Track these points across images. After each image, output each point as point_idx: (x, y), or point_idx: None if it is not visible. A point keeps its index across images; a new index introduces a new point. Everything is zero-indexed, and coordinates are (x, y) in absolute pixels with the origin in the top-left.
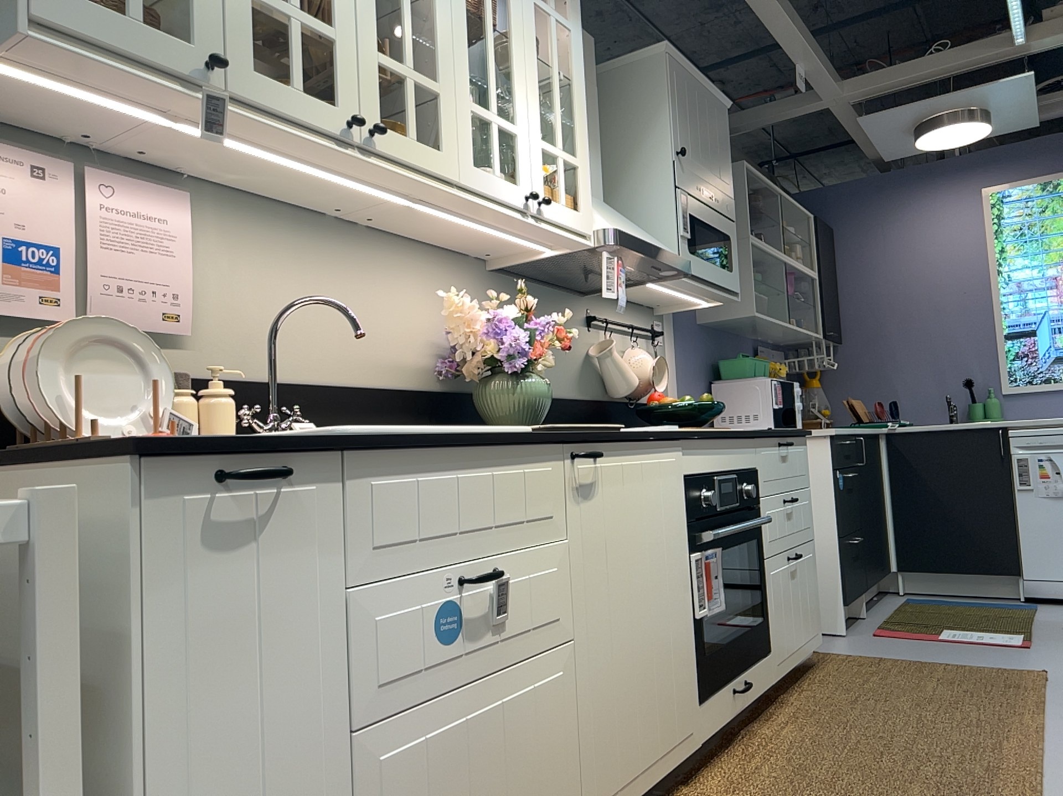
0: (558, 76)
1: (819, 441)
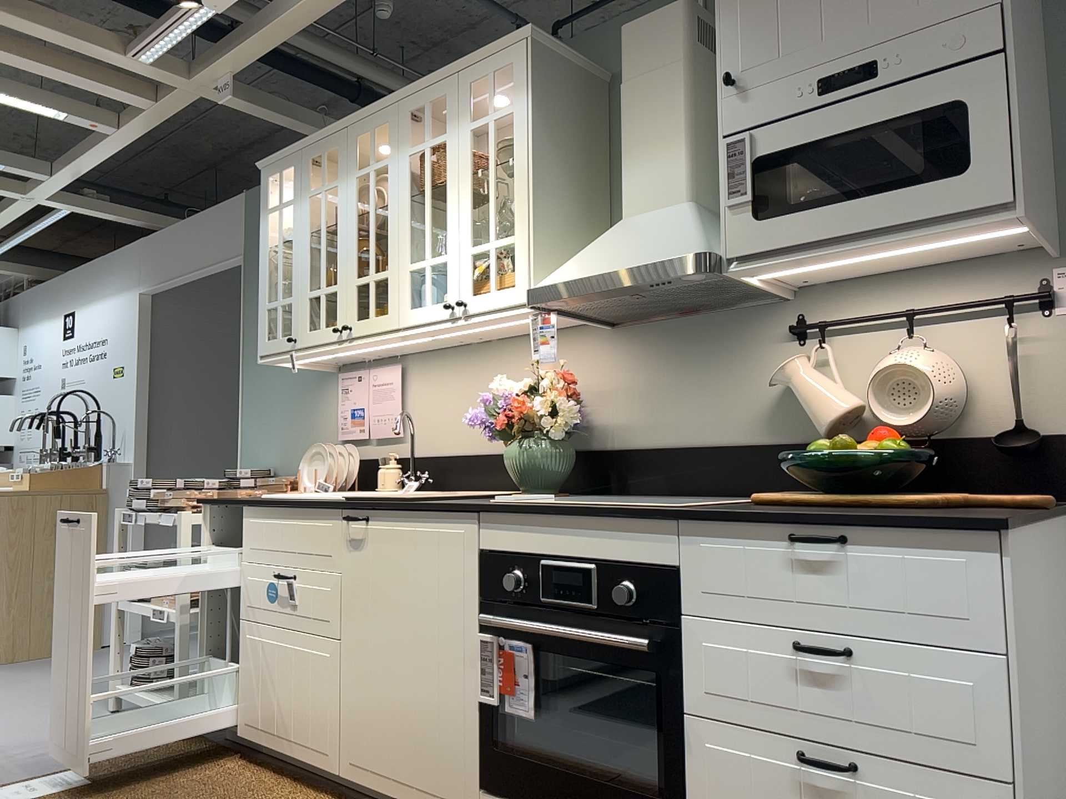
0: (493, 172)
1: None
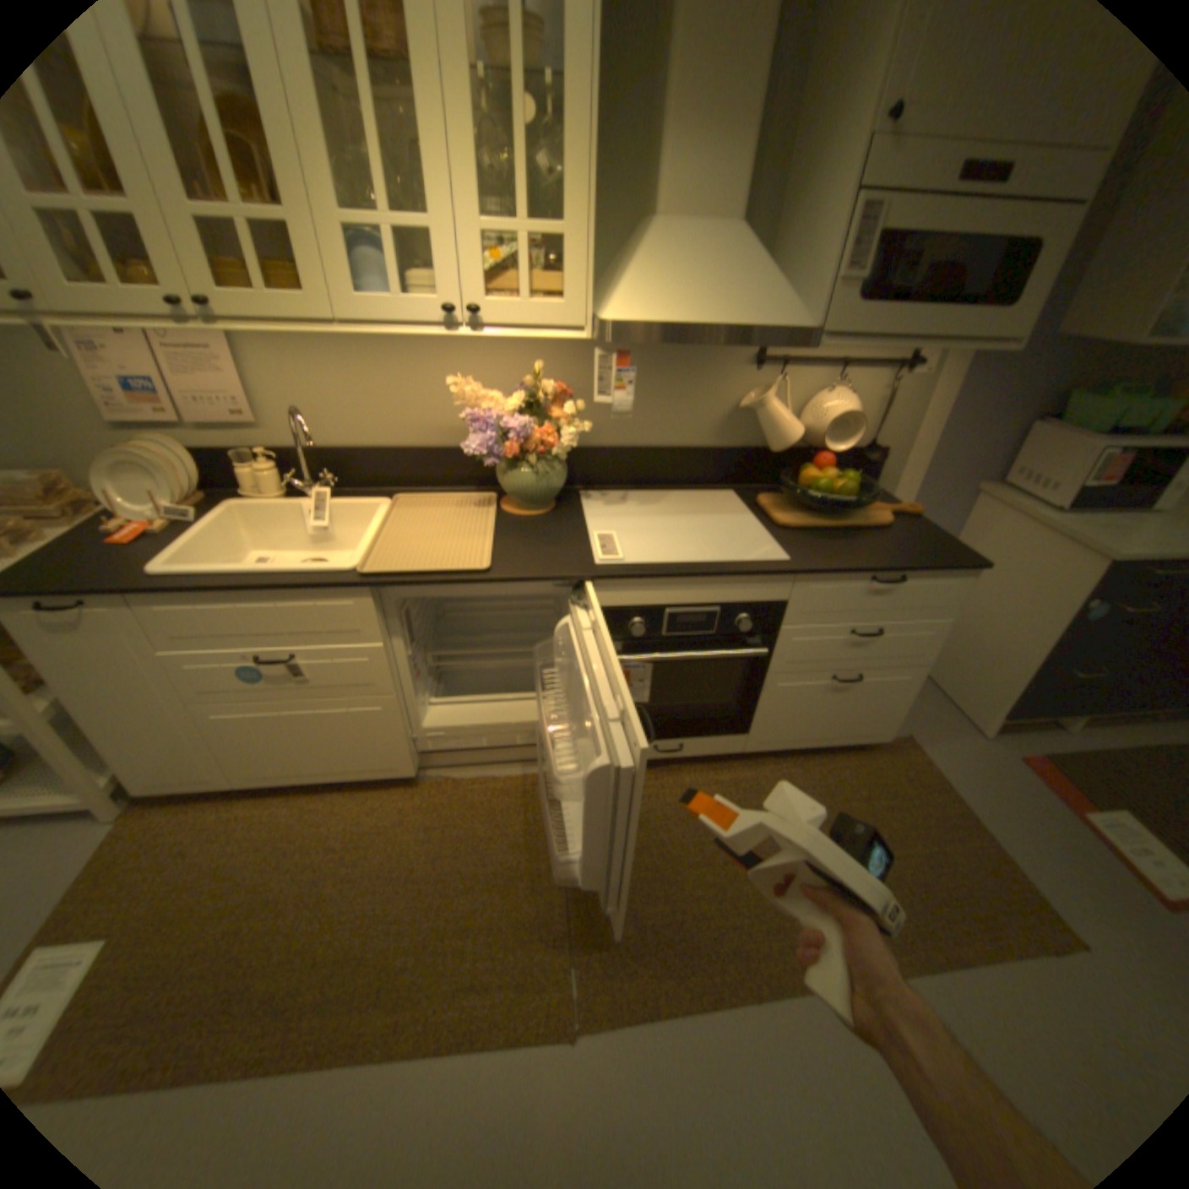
0: (522, 89)
1: (1095, 555)
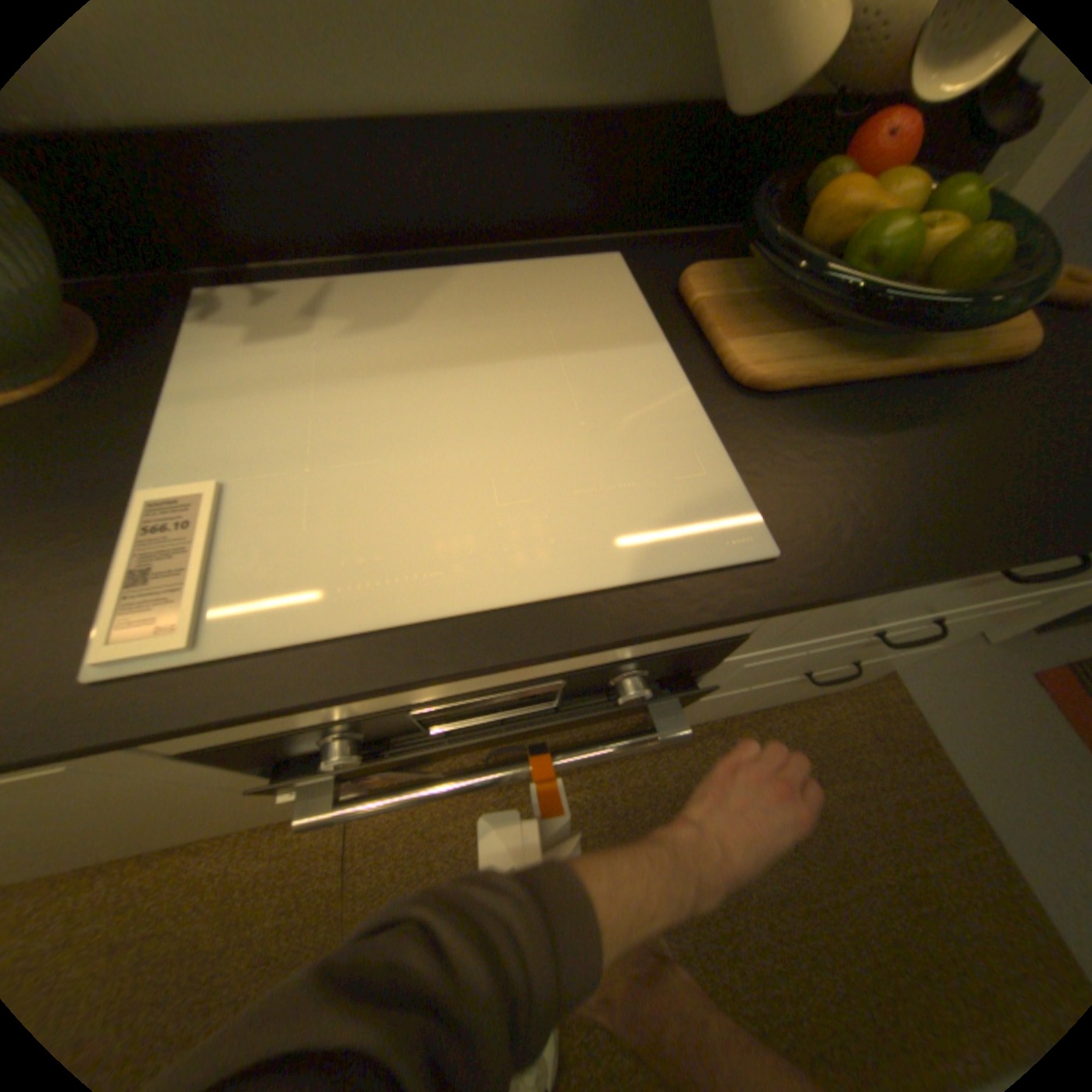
0: None
1: None
